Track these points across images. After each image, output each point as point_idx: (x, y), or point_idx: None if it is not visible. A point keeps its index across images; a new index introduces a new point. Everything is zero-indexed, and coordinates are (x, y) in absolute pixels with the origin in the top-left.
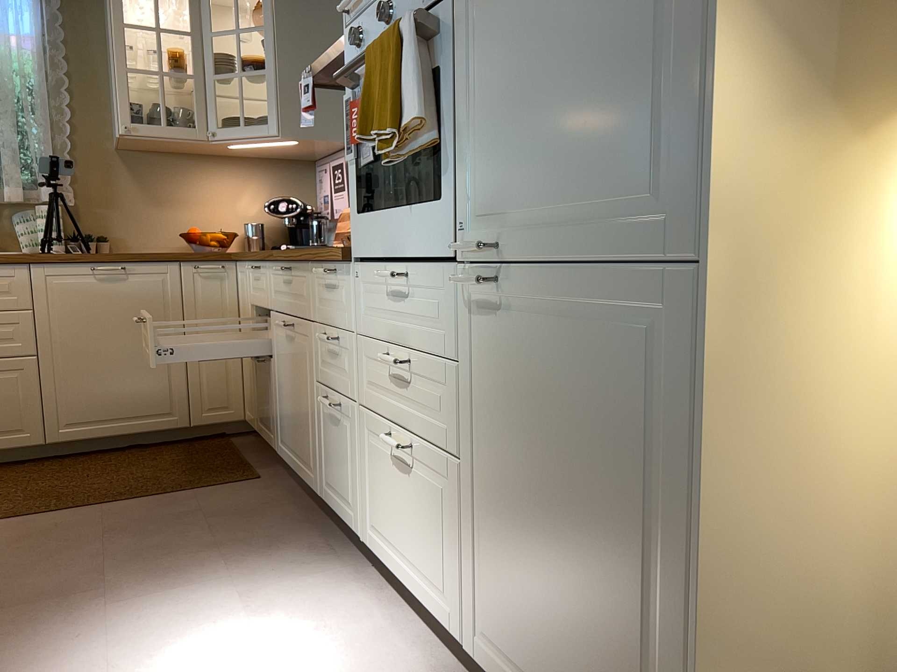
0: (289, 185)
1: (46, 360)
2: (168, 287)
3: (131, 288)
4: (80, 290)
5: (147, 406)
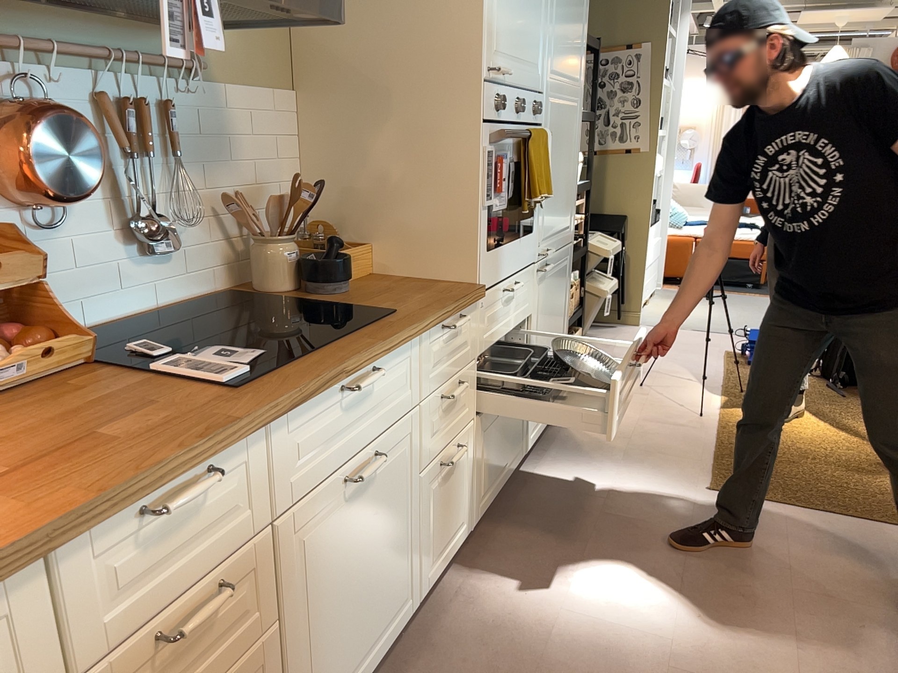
0: None
1: None
2: None
3: None
4: None
5: None
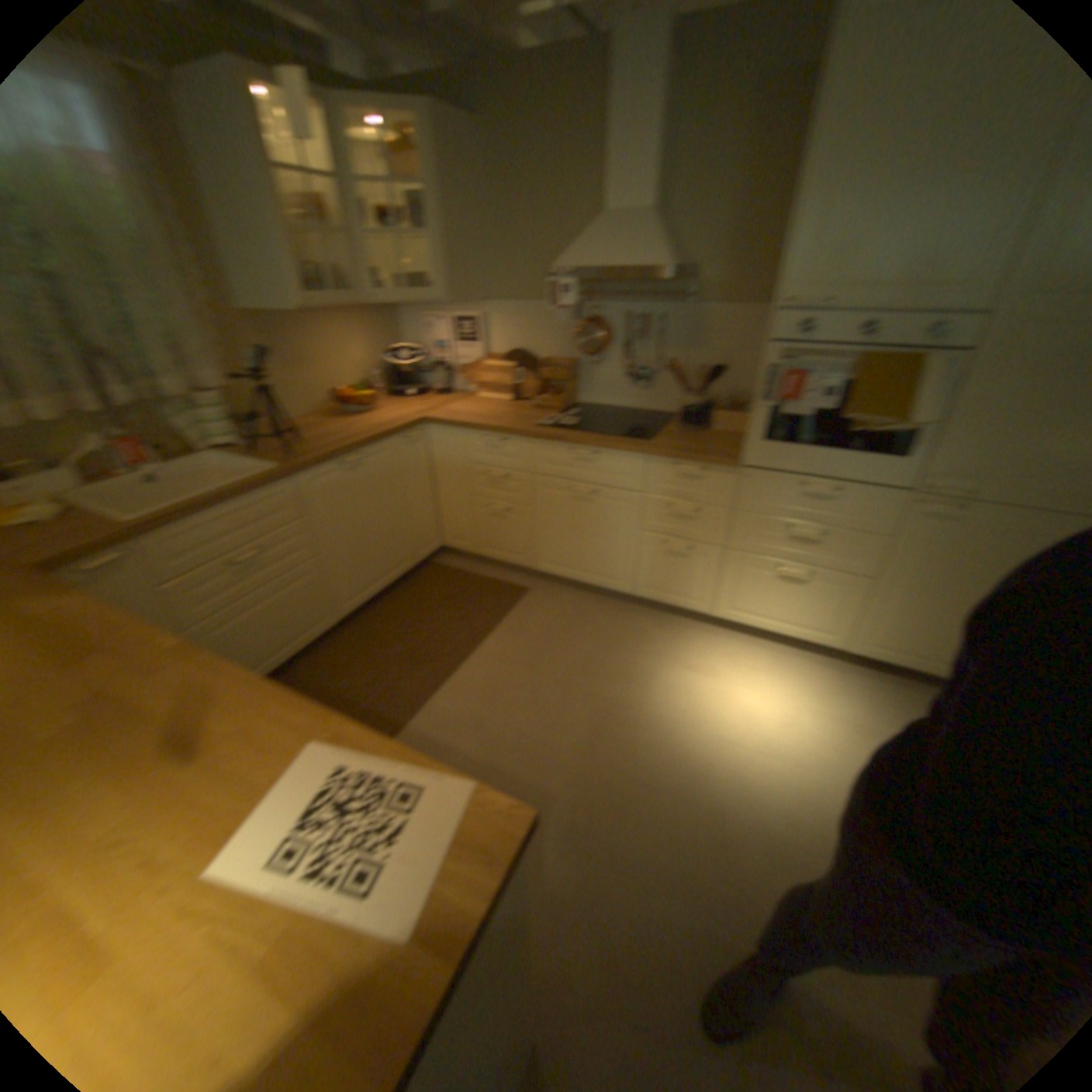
0: (388, 327)
1: (330, 555)
2: (395, 460)
3: (373, 470)
4: (341, 485)
5: (397, 561)
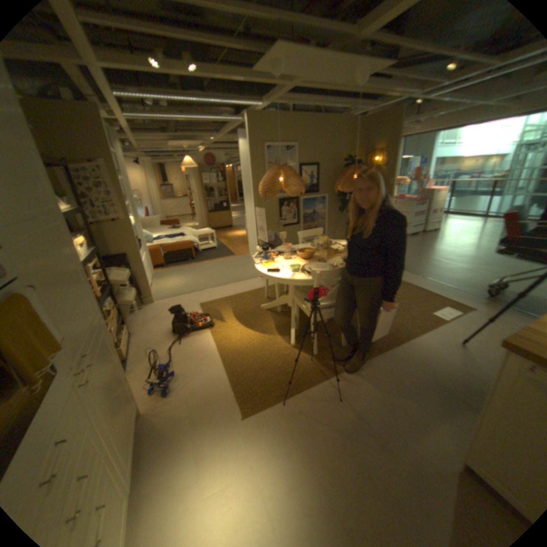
0: None
1: None
2: None
3: None
4: None
5: None
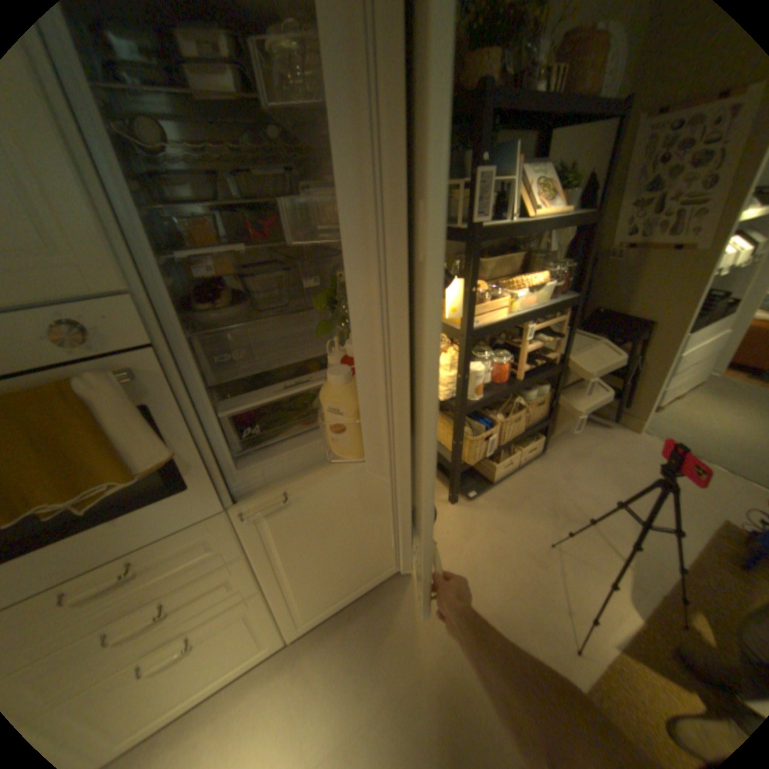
0: None
1: None
2: None
3: None
4: None
5: None
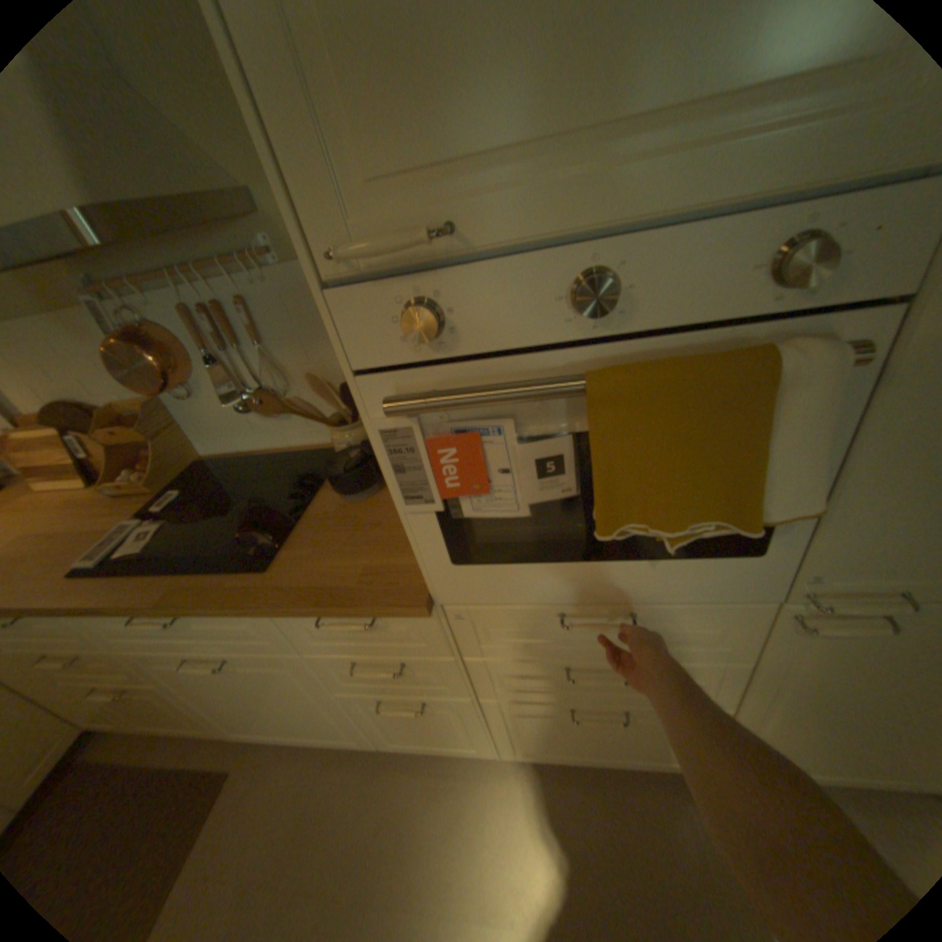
0: None
1: None
2: None
3: None
4: None
5: None
